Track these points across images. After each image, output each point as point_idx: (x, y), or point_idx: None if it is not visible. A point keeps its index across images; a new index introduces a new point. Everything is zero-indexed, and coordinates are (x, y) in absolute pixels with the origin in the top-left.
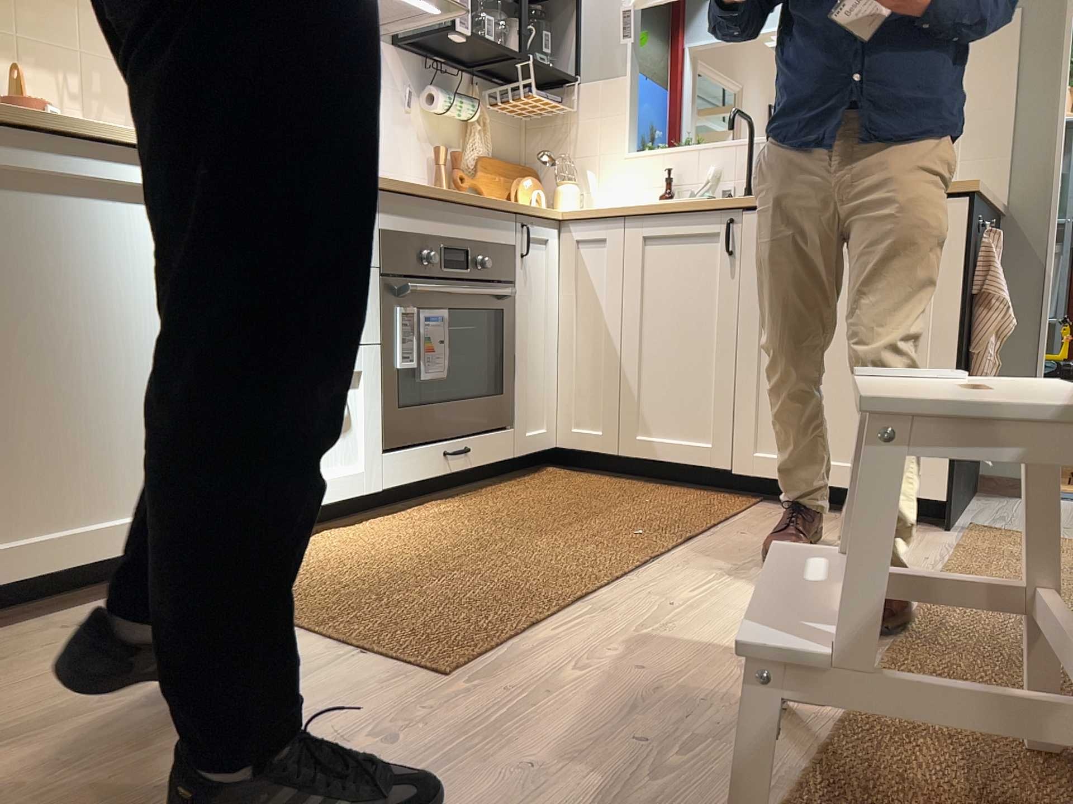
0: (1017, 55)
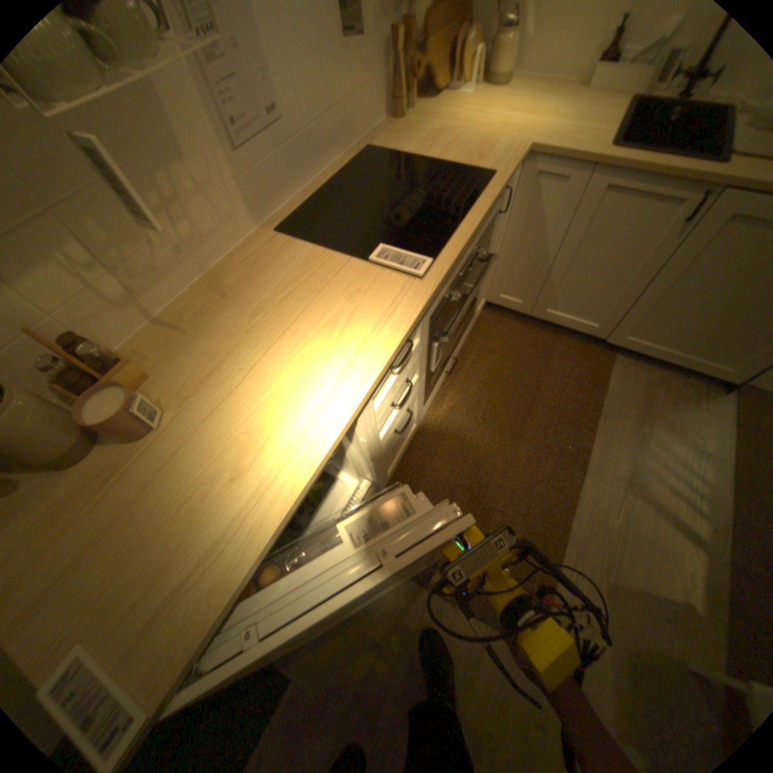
0: None
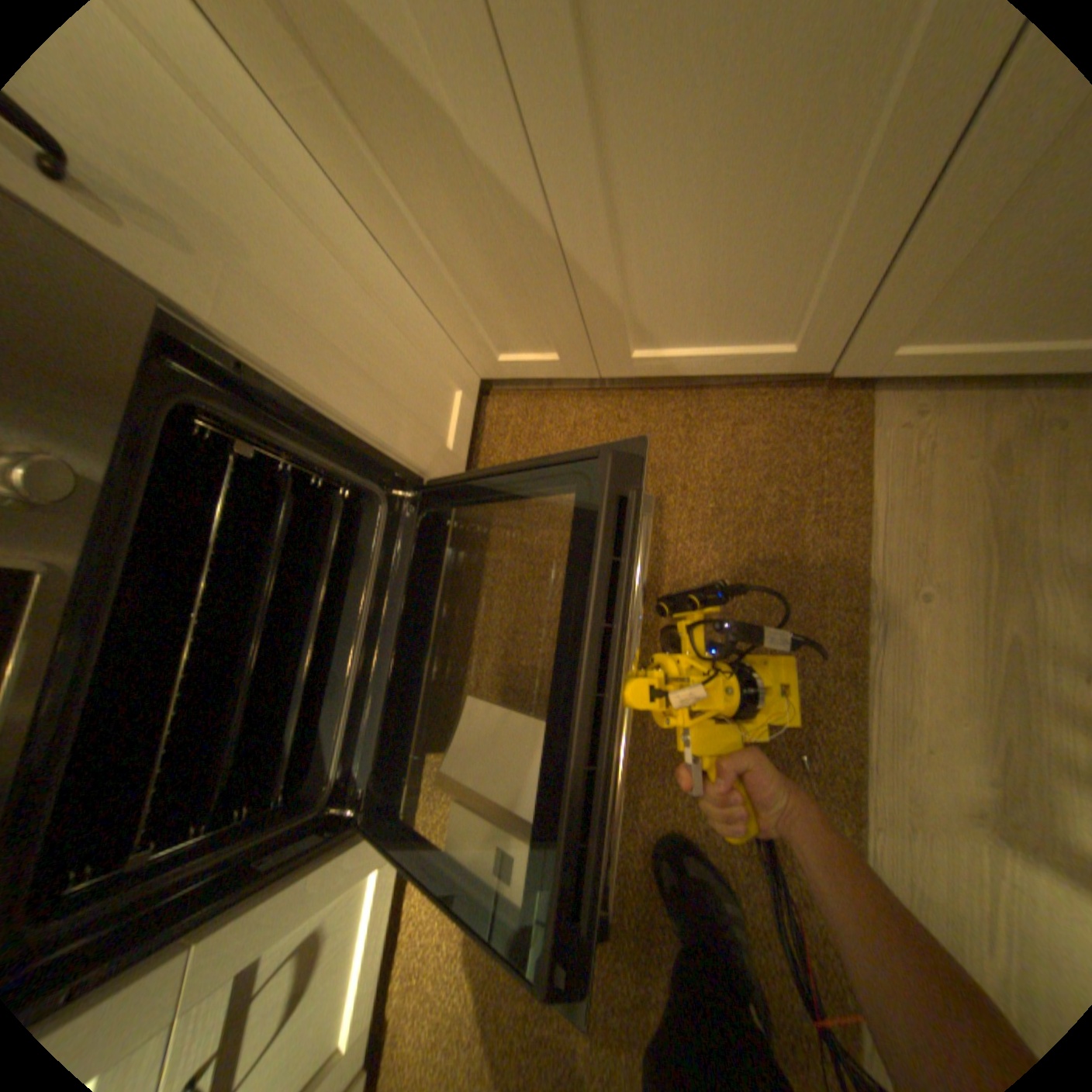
0: None
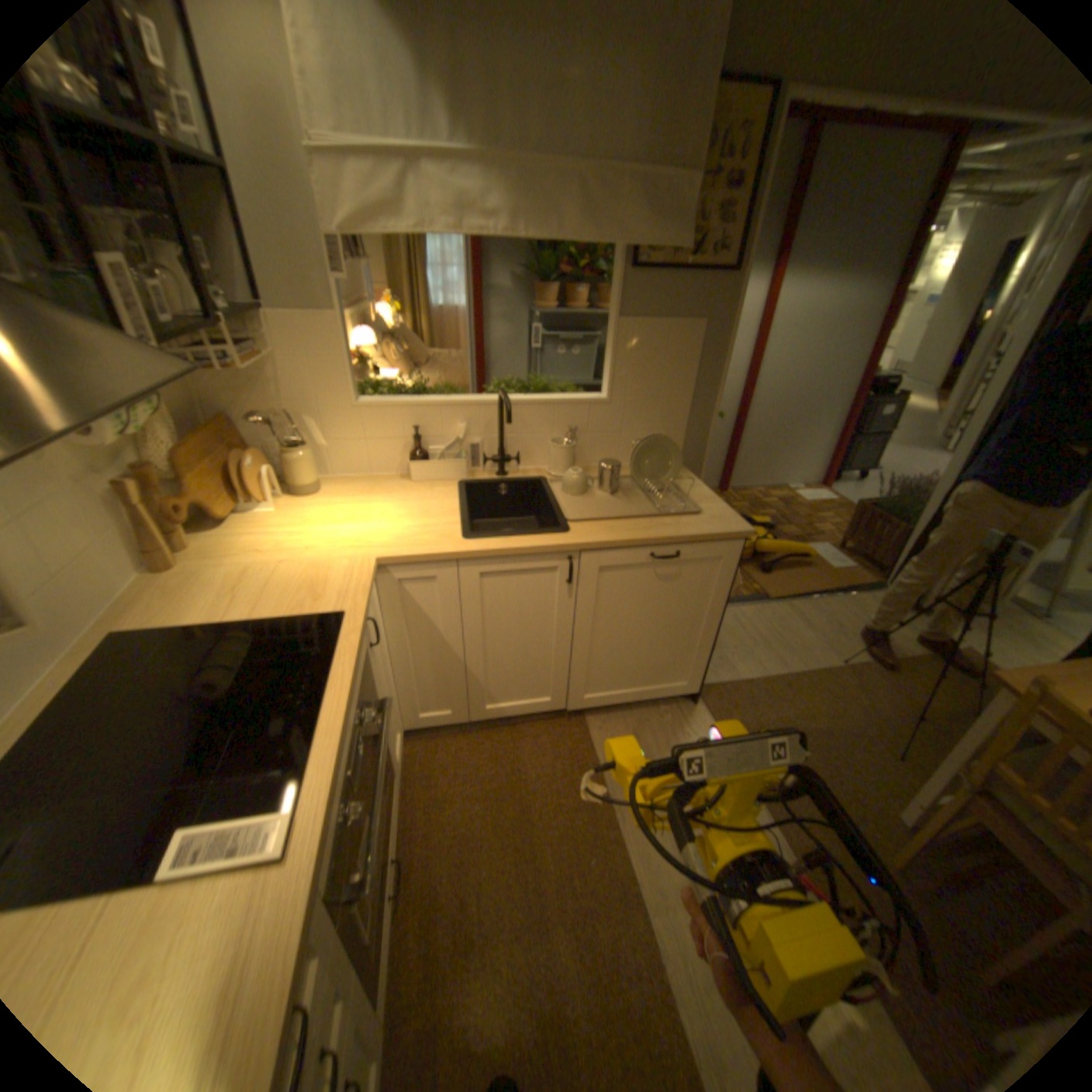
0: (698, 355)
